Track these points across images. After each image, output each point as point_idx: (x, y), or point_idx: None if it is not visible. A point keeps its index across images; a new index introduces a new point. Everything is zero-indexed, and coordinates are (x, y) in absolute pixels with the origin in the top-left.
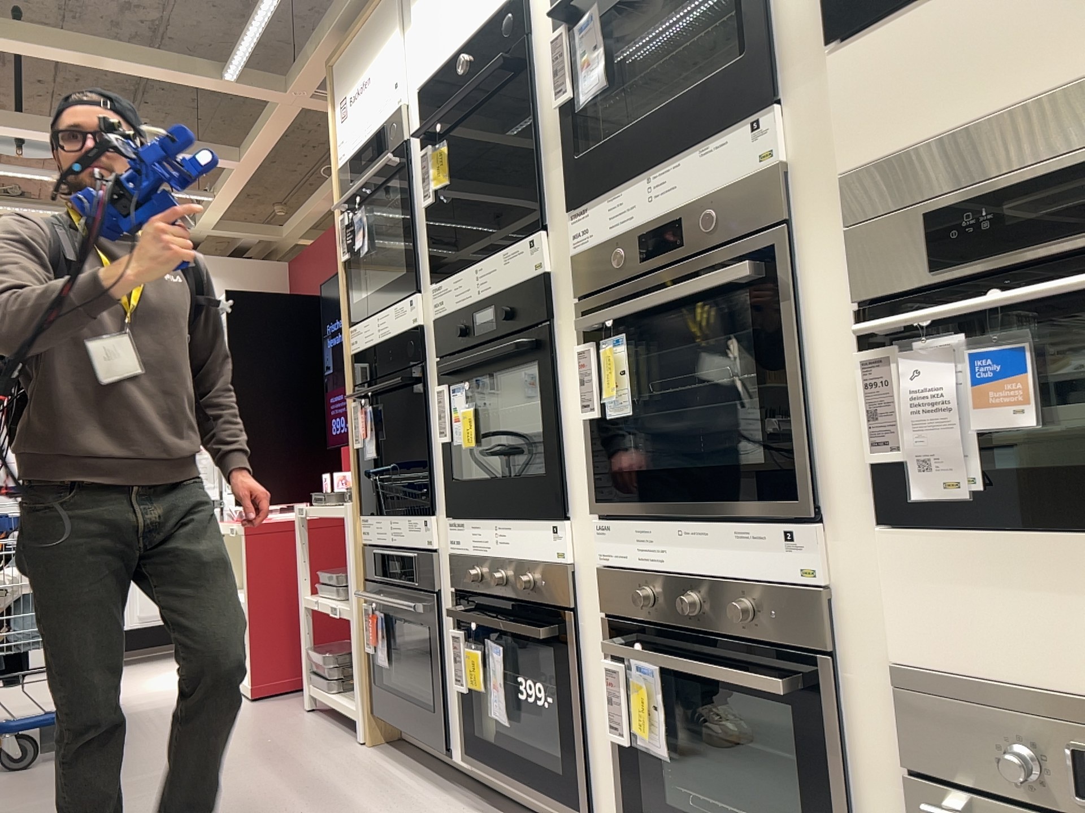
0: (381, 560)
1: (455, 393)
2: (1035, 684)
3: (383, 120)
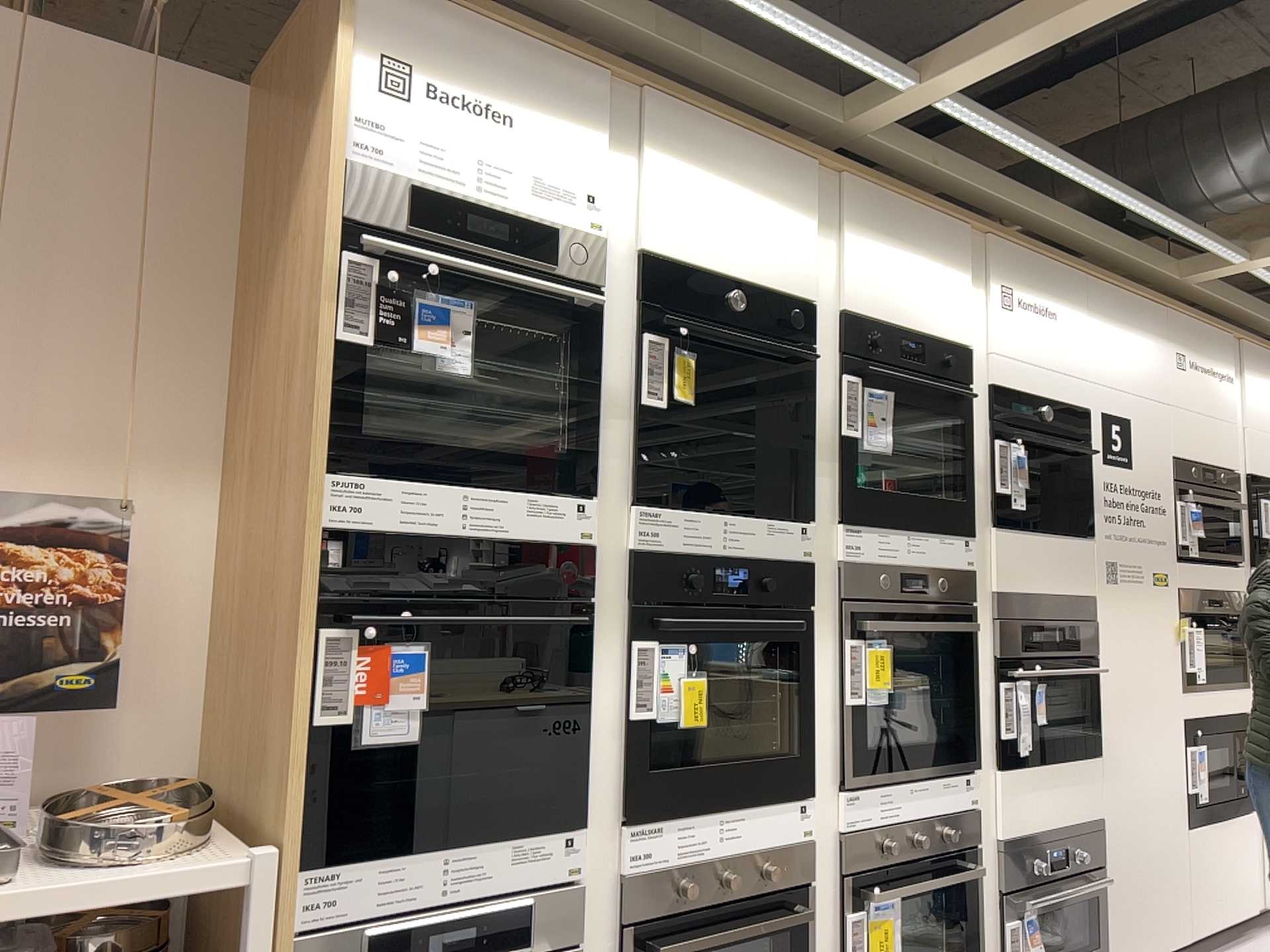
0: (394, 942)
1: (672, 656)
2: (1037, 828)
3: (549, 215)
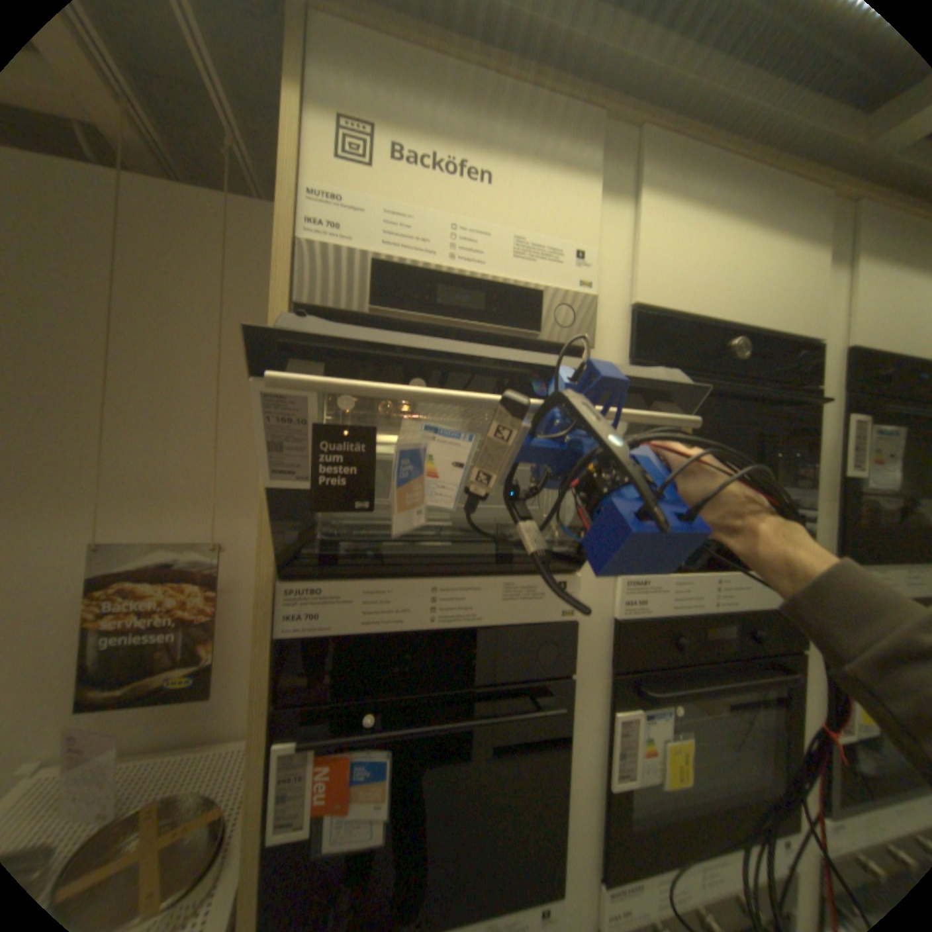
0: None
1: (659, 723)
2: None
3: (531, 275)
